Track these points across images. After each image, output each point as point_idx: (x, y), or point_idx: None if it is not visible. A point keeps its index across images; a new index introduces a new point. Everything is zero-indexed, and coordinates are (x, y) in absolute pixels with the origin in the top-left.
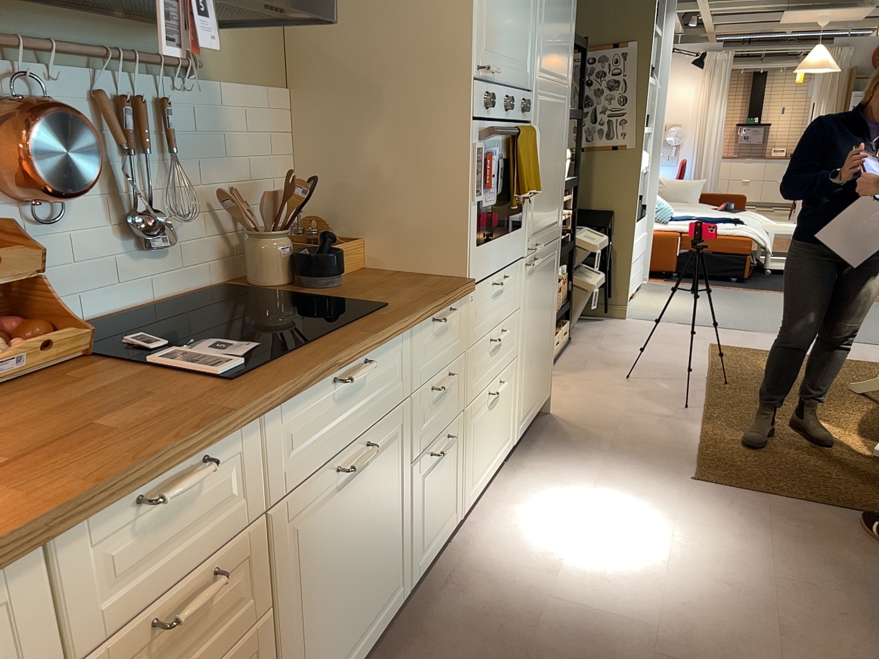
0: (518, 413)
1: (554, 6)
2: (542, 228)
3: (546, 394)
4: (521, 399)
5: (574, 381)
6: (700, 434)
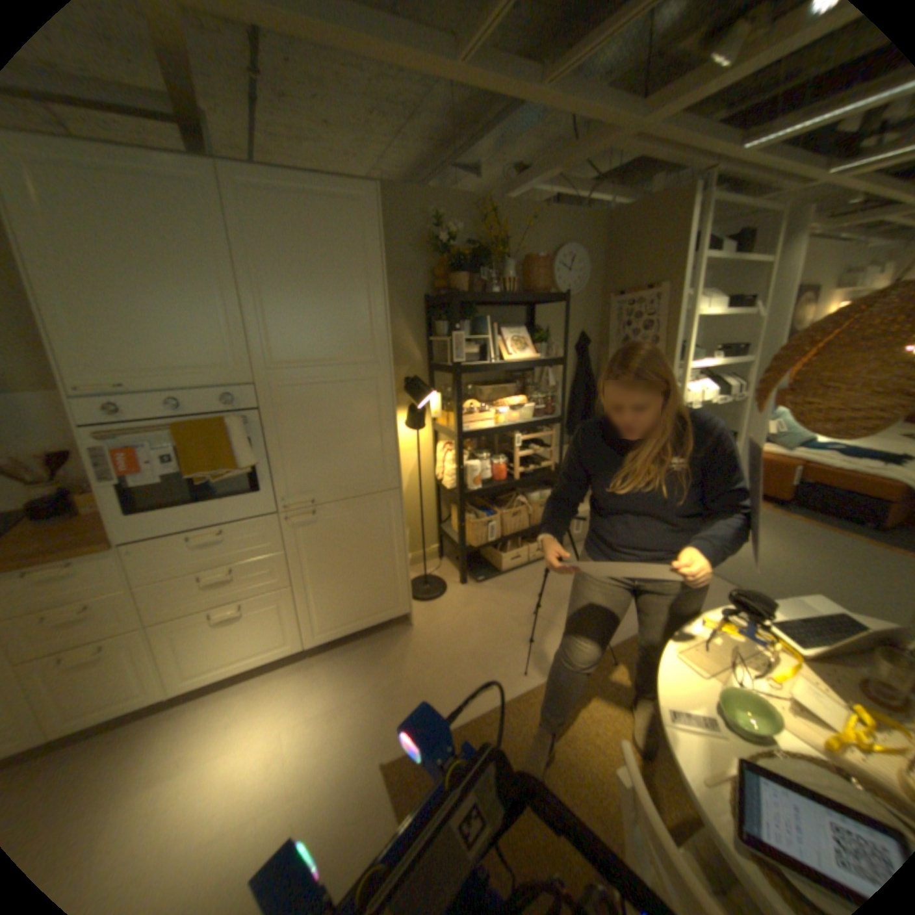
0: (306, 629)
1: (301, 300)
2: (336, 486)
3: (399, 612)
4: (312, 619)
5: (485, 602)
6: (478, 720)
